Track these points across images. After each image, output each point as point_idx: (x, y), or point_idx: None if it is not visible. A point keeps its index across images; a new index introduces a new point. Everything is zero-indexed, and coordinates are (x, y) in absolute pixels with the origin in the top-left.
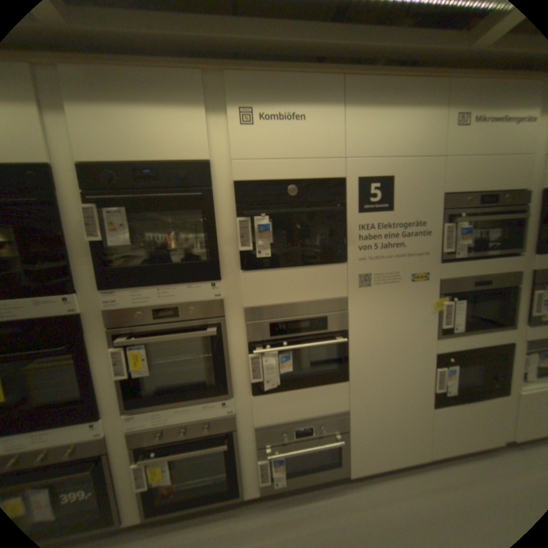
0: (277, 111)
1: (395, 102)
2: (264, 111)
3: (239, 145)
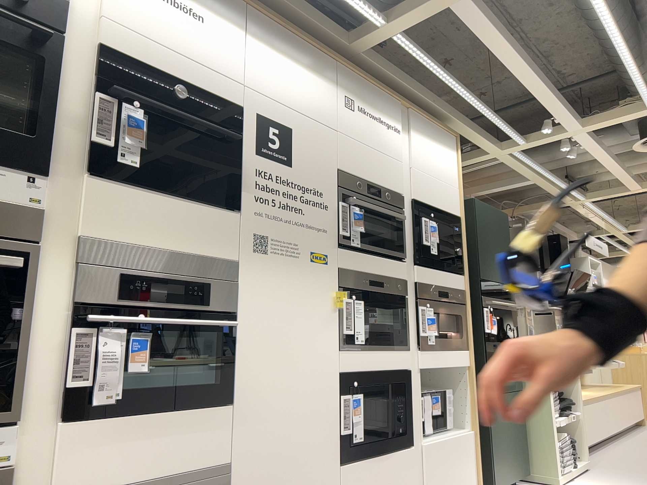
0: None
1: (292, 58)
2: None
3: (118, 6)
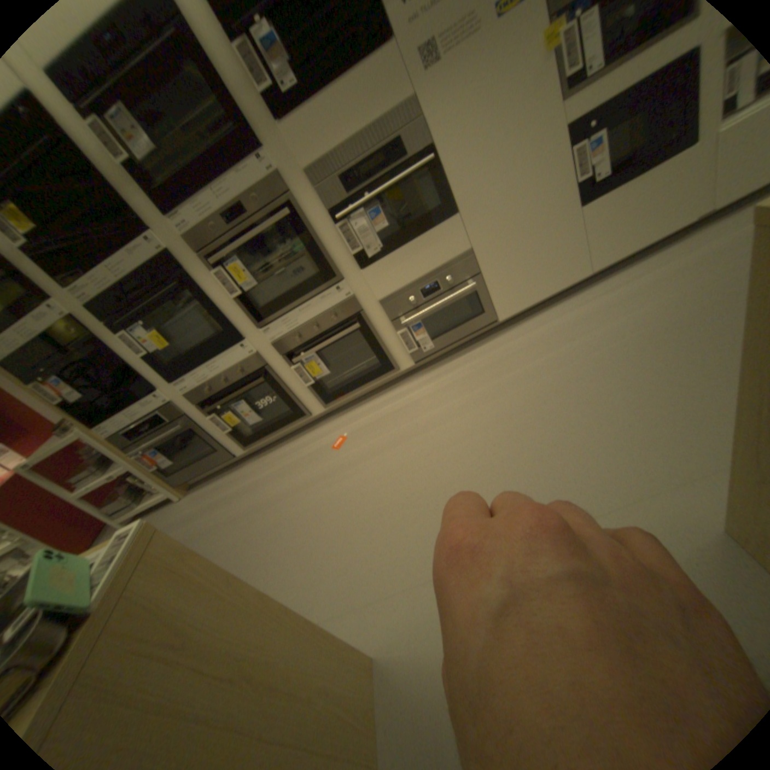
0: None
1: None
2: None
3: None
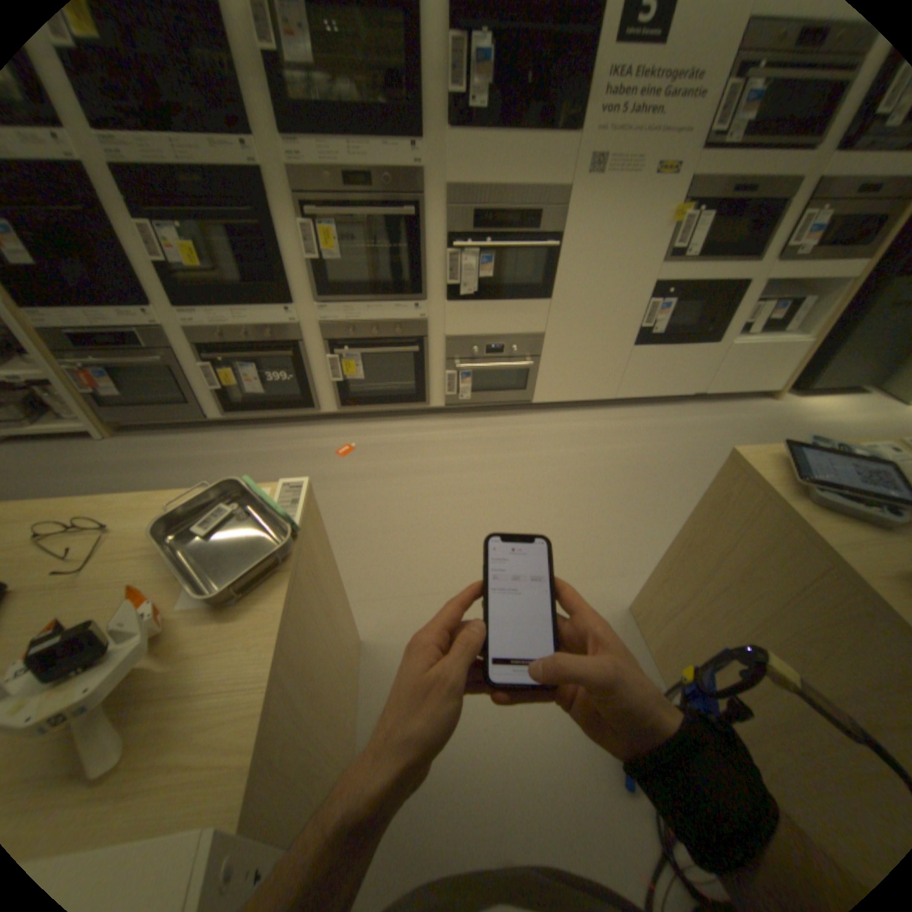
0: None
1: None
2: None
3: None
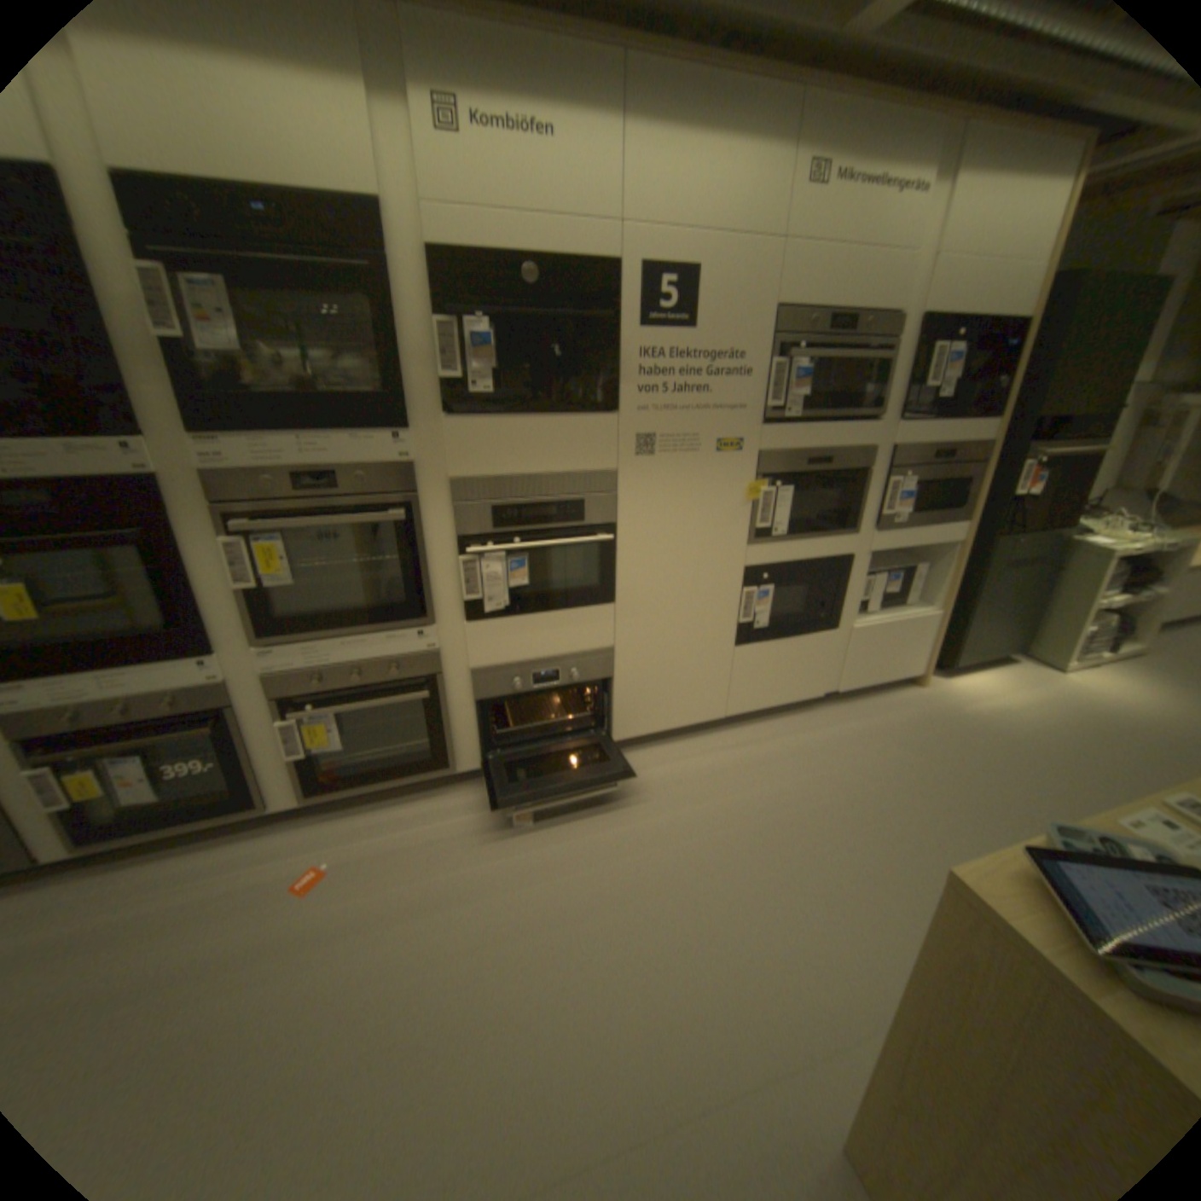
0: (501, 113)
1: (709, 124)
2: (477, 109)
3: (432, 174)
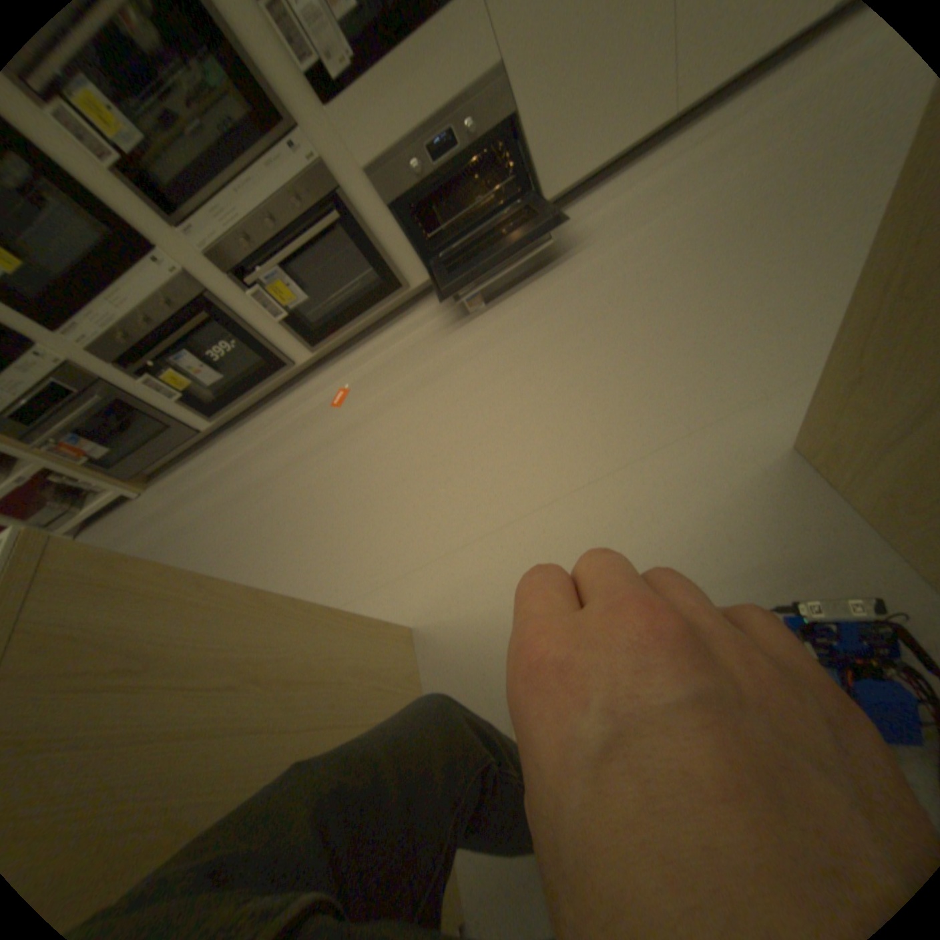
0: None
1: None
2: None
3: None
